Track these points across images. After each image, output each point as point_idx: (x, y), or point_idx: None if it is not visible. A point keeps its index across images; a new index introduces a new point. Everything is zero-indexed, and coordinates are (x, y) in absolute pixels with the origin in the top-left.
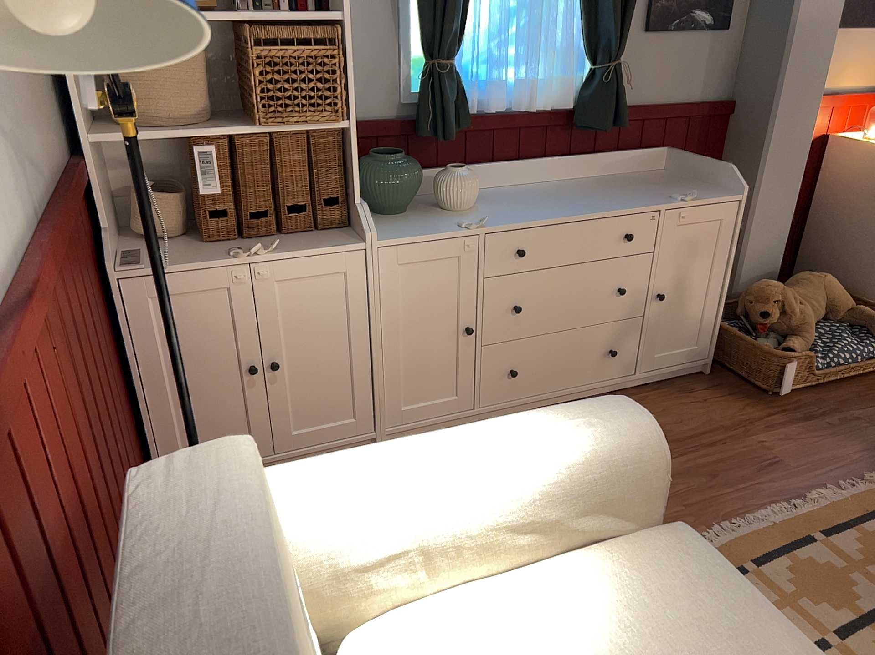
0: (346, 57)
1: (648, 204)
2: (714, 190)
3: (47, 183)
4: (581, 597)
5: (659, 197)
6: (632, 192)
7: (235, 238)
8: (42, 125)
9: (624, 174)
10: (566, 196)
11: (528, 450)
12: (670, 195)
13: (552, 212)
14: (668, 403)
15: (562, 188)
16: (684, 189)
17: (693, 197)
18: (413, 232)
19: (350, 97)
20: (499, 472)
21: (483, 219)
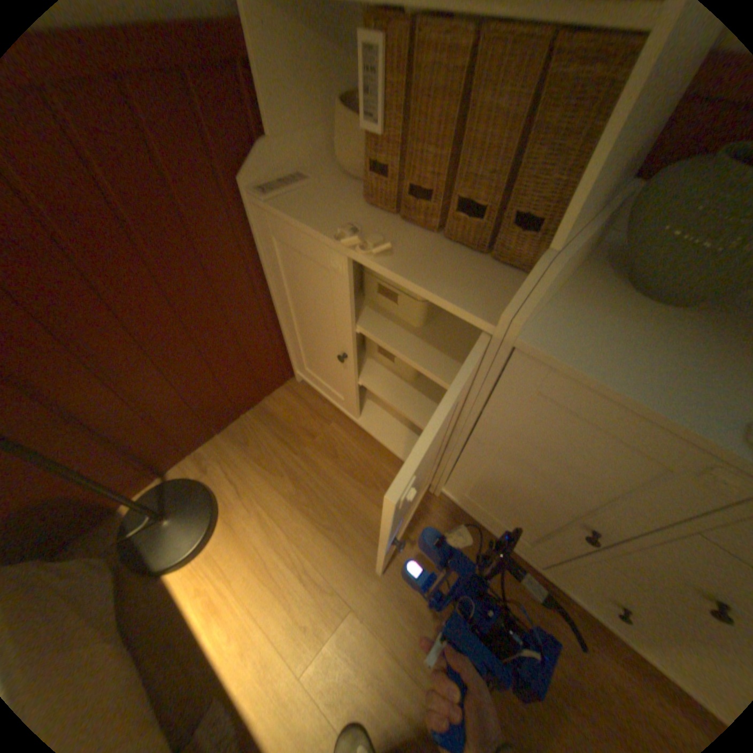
0: None
1: None
2: None
3: None
4: None
5: None
6: None
7: (398, 209)
8: None
9: None
10: None
11: None
12: None
13: None
14: None
15: None
16: None
17: None
18: (625, 364)
19: None
20: None
21: None
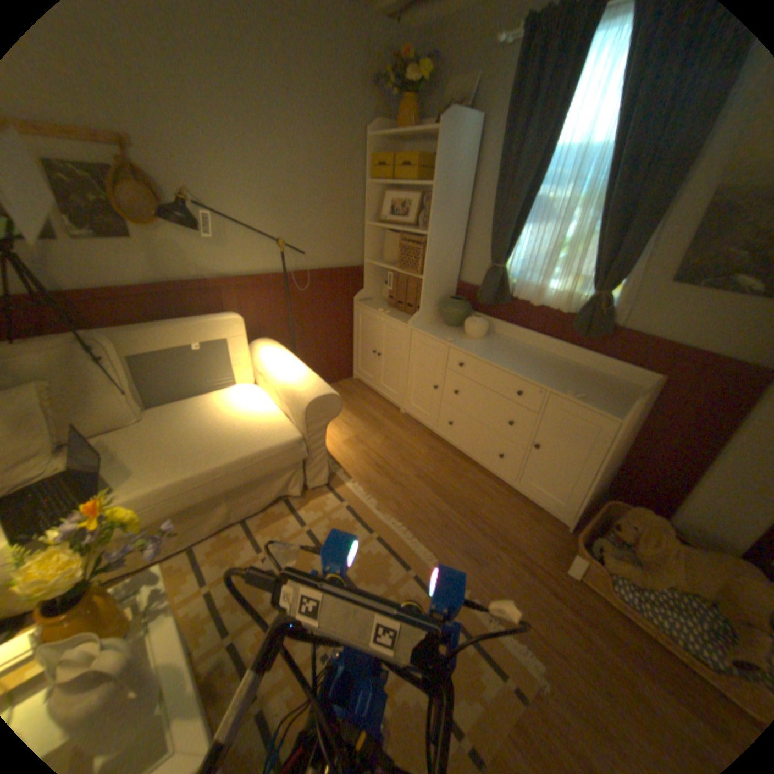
0: (432, 251)
1: (544, 383)
2: (622, 410)
3: (324, 265)
4: (262, 414)
5: (567, 387)
6: (567, 378)
7: (394, 308)
8: (336, 251)
9: (612, 377)
10: (528, 360)
11: (293, 377)
12: (578, 391)
13: (492, 357)
14: (511, 508)
15: (544, 358)
16: (603, 397)
17: (585, 399)
18: (429, 331)
19: (426, 267)
20: (283, 375)
21: (453, 340)
